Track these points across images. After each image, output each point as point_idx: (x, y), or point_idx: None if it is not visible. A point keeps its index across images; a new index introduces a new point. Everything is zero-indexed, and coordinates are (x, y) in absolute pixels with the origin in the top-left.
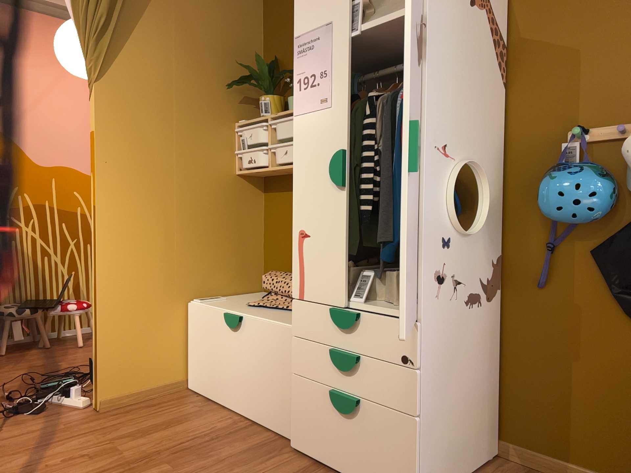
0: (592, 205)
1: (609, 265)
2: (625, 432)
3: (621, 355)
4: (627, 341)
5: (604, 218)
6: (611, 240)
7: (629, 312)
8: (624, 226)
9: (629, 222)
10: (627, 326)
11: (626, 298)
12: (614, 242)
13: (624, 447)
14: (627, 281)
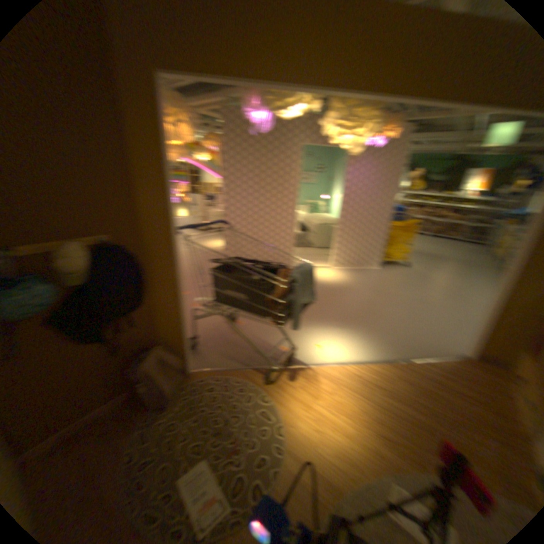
0: (39, 305)
1: (54, 329)
2: (86, 394)
3: (74, 366)
4: (74, 358)
5: (43, 307)
6: (51, 316)
7: (74, 346)
8: (53, 304)
9: (55, 301)
10: (72, 351)
11: (70, 340)
12: (54, 317)
13: (88, 400)
14: (67, 332)
